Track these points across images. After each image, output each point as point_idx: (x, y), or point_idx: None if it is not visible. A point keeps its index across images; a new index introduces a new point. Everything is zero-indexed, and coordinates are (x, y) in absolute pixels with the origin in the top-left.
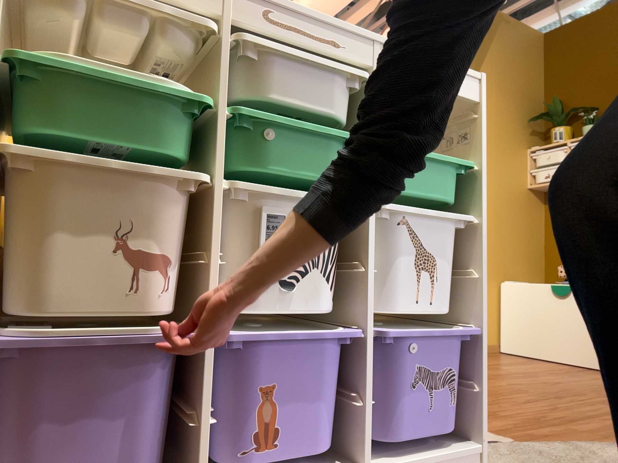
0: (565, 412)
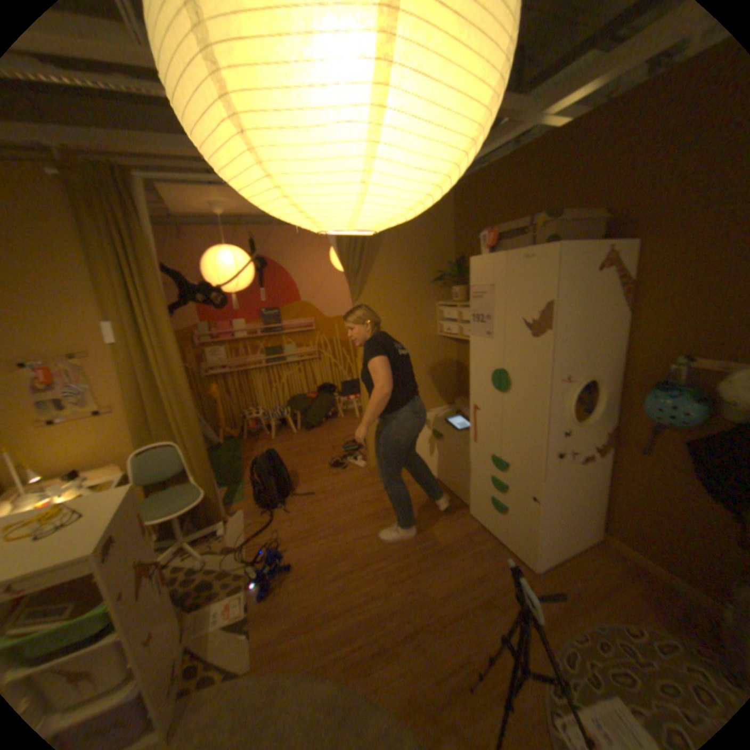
0: (339, 608)
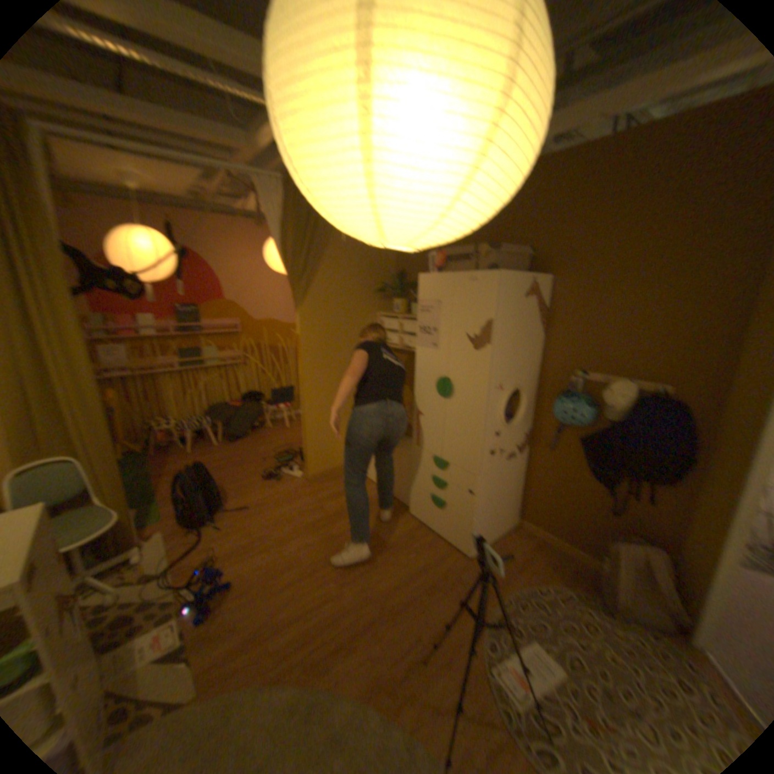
0: (292, 617)
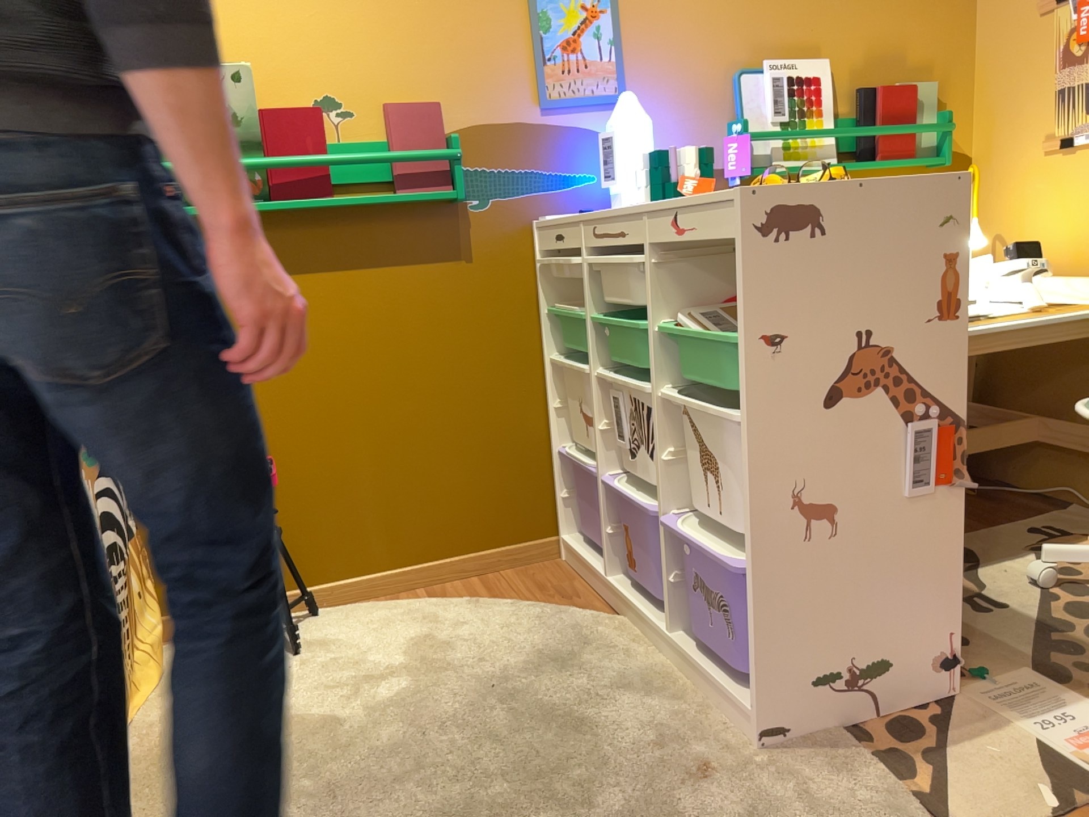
0: None
